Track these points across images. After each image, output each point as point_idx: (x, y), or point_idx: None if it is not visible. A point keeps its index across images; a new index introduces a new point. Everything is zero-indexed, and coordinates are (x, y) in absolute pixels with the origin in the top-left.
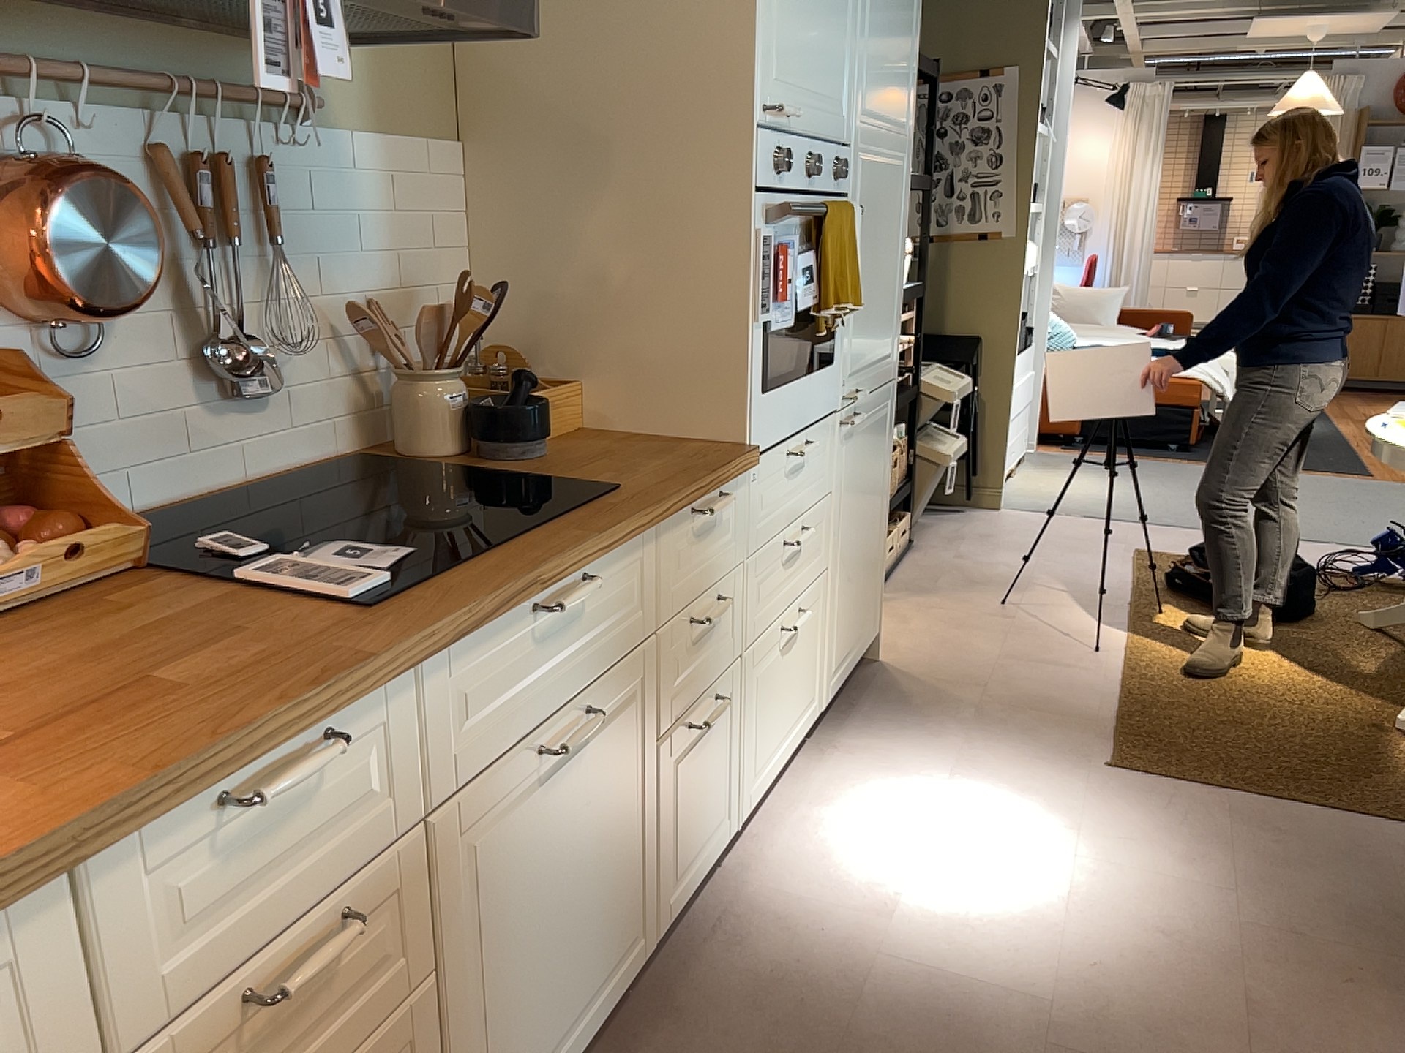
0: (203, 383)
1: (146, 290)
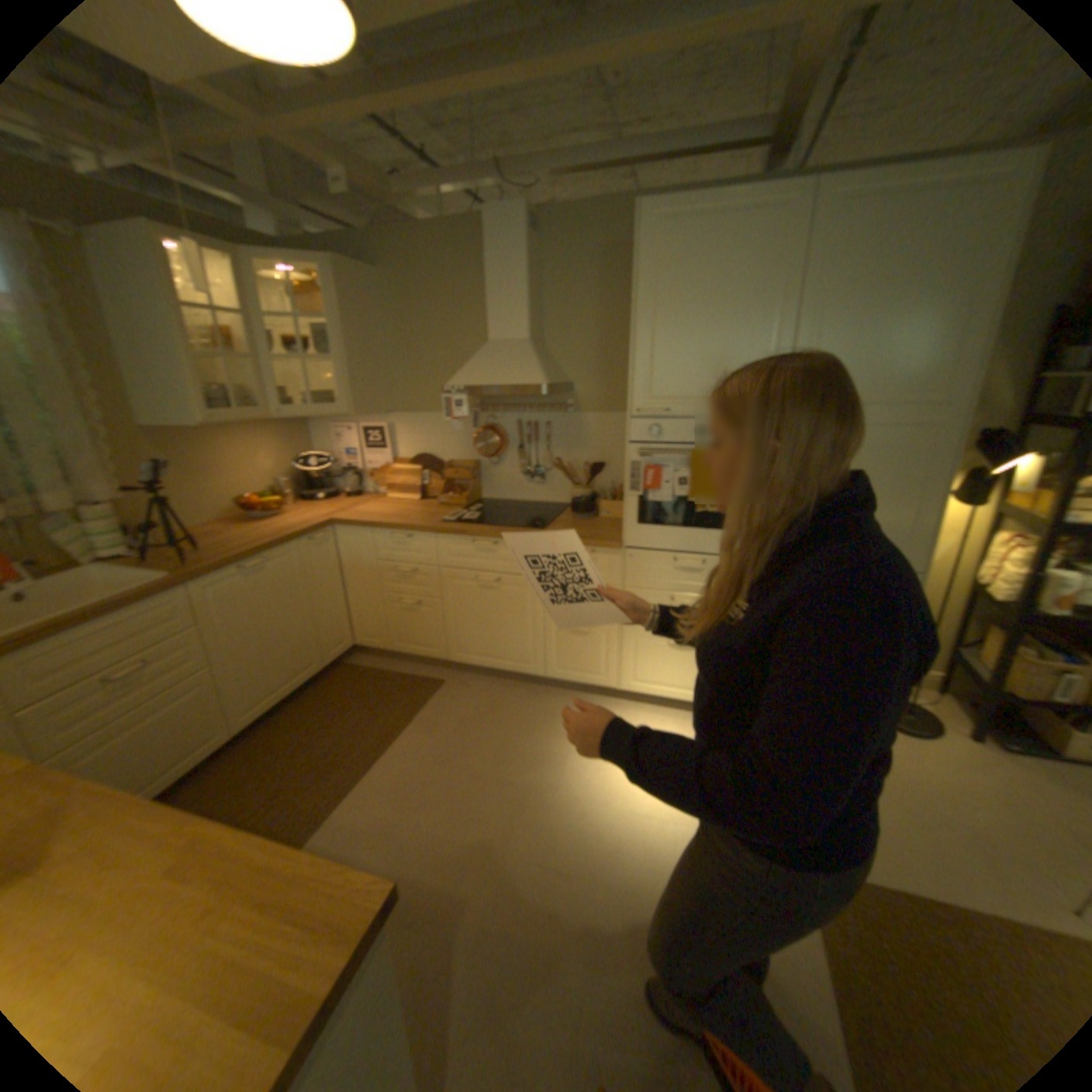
0: (533, 476)
1: (496, 454)
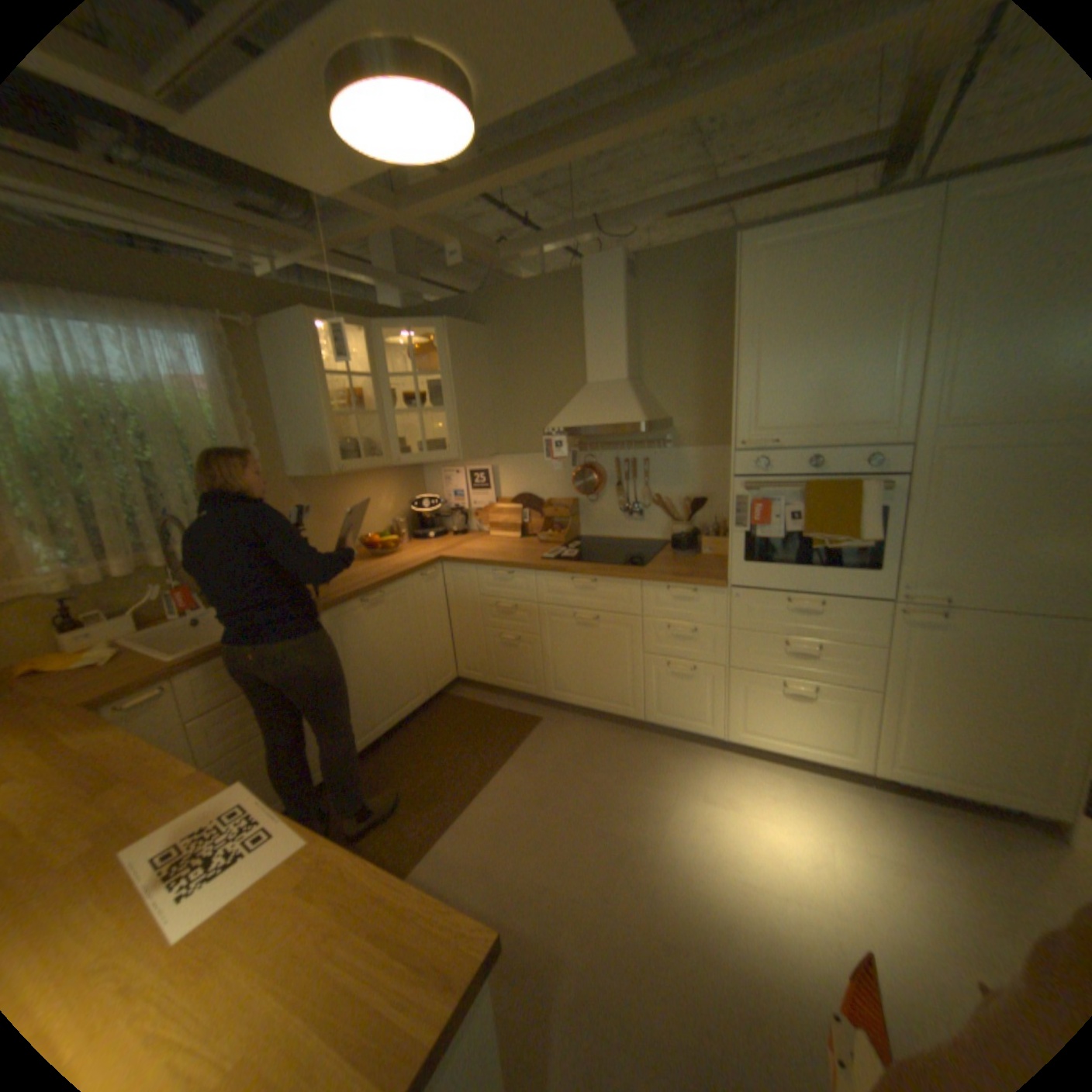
0: (629, 513)
1: (592, 491)
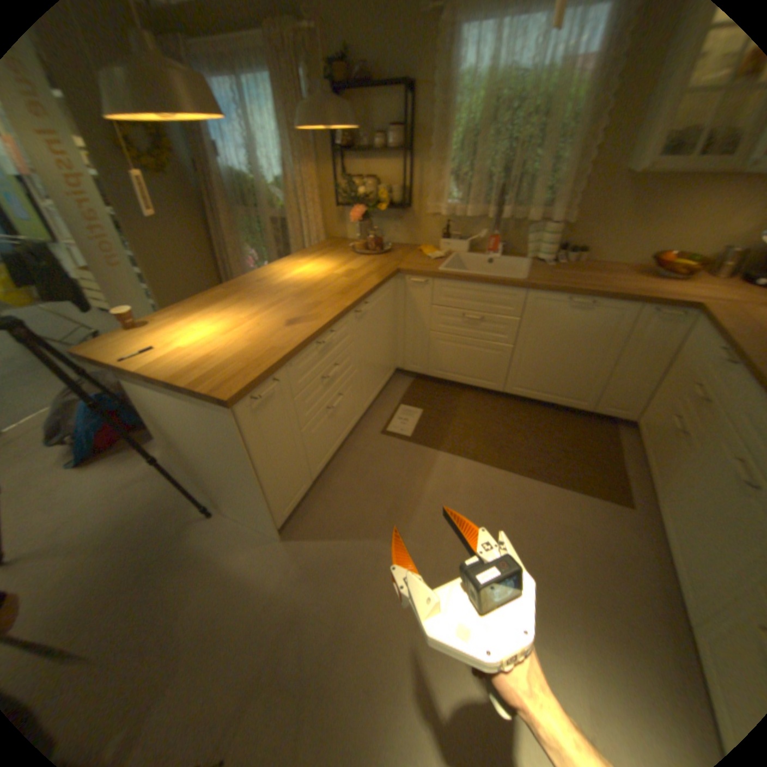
0: None
1: None
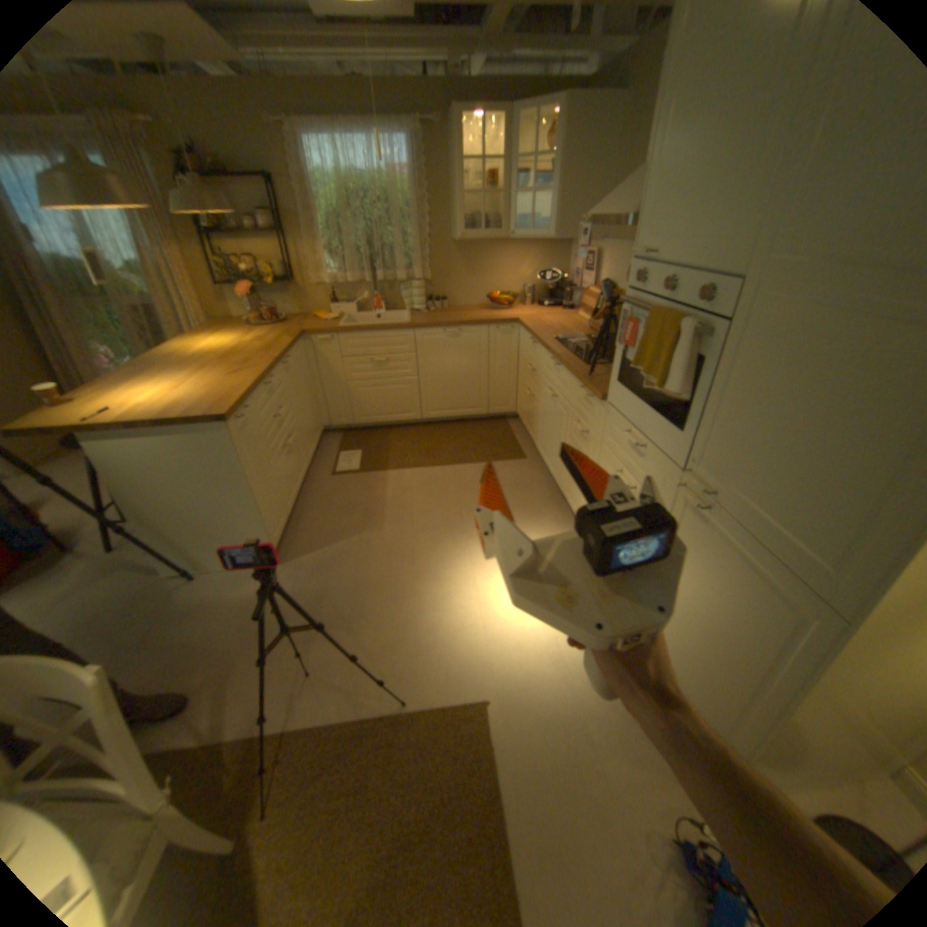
0: None
1: None
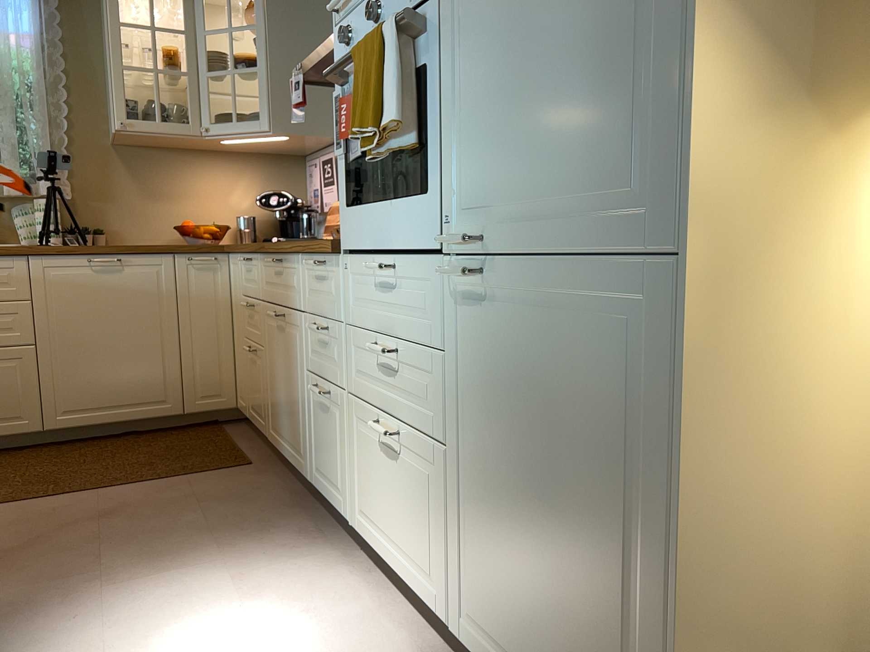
0: None
1: None
